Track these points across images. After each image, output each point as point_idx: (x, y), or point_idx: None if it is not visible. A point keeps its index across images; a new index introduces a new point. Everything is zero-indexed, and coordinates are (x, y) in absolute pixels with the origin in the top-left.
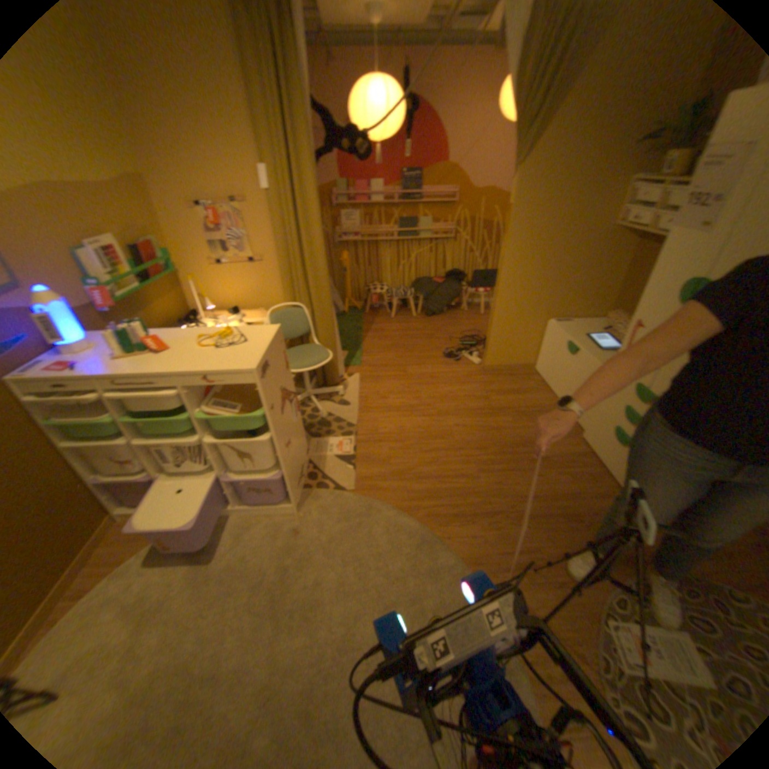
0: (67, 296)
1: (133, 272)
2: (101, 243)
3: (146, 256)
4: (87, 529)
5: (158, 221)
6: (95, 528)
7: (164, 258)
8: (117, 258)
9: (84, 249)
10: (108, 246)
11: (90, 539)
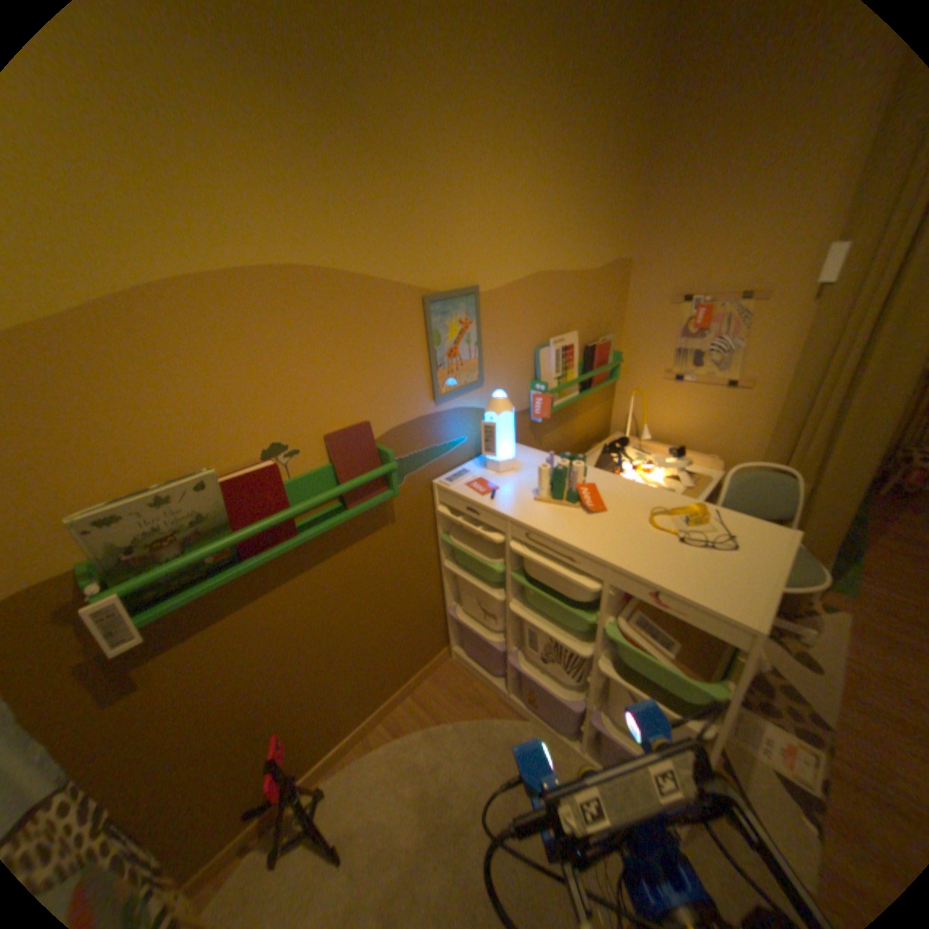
0: (515, 399)
1: (582, 379)
2: (567, 342)
3: (600, 359)
4: (429, 655)
5: (627, 316)
6: (435, 656)
7: (617, 363)
8: (574, 360)
9: (549, 347)
10: (571, 345)
11: (427, 667)
